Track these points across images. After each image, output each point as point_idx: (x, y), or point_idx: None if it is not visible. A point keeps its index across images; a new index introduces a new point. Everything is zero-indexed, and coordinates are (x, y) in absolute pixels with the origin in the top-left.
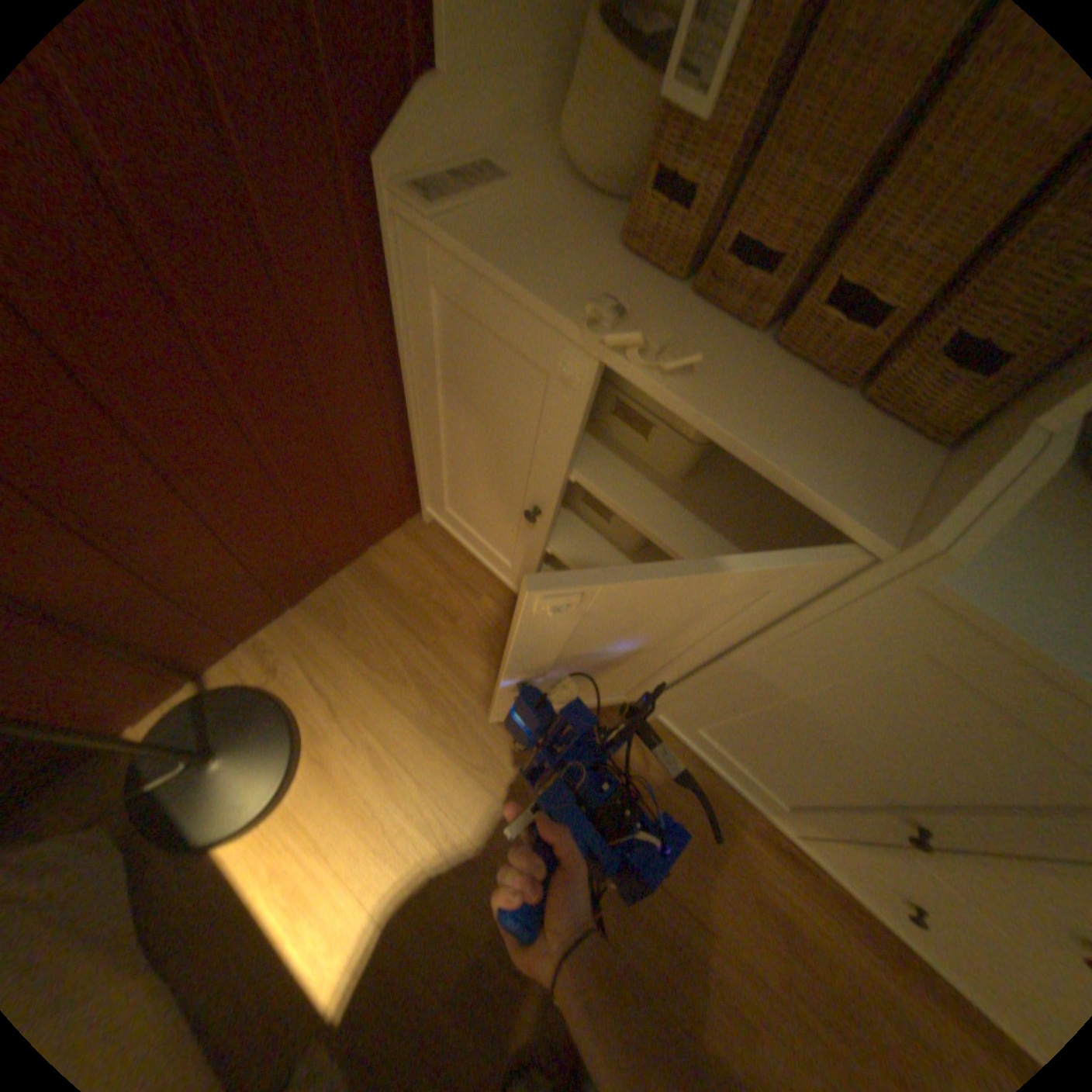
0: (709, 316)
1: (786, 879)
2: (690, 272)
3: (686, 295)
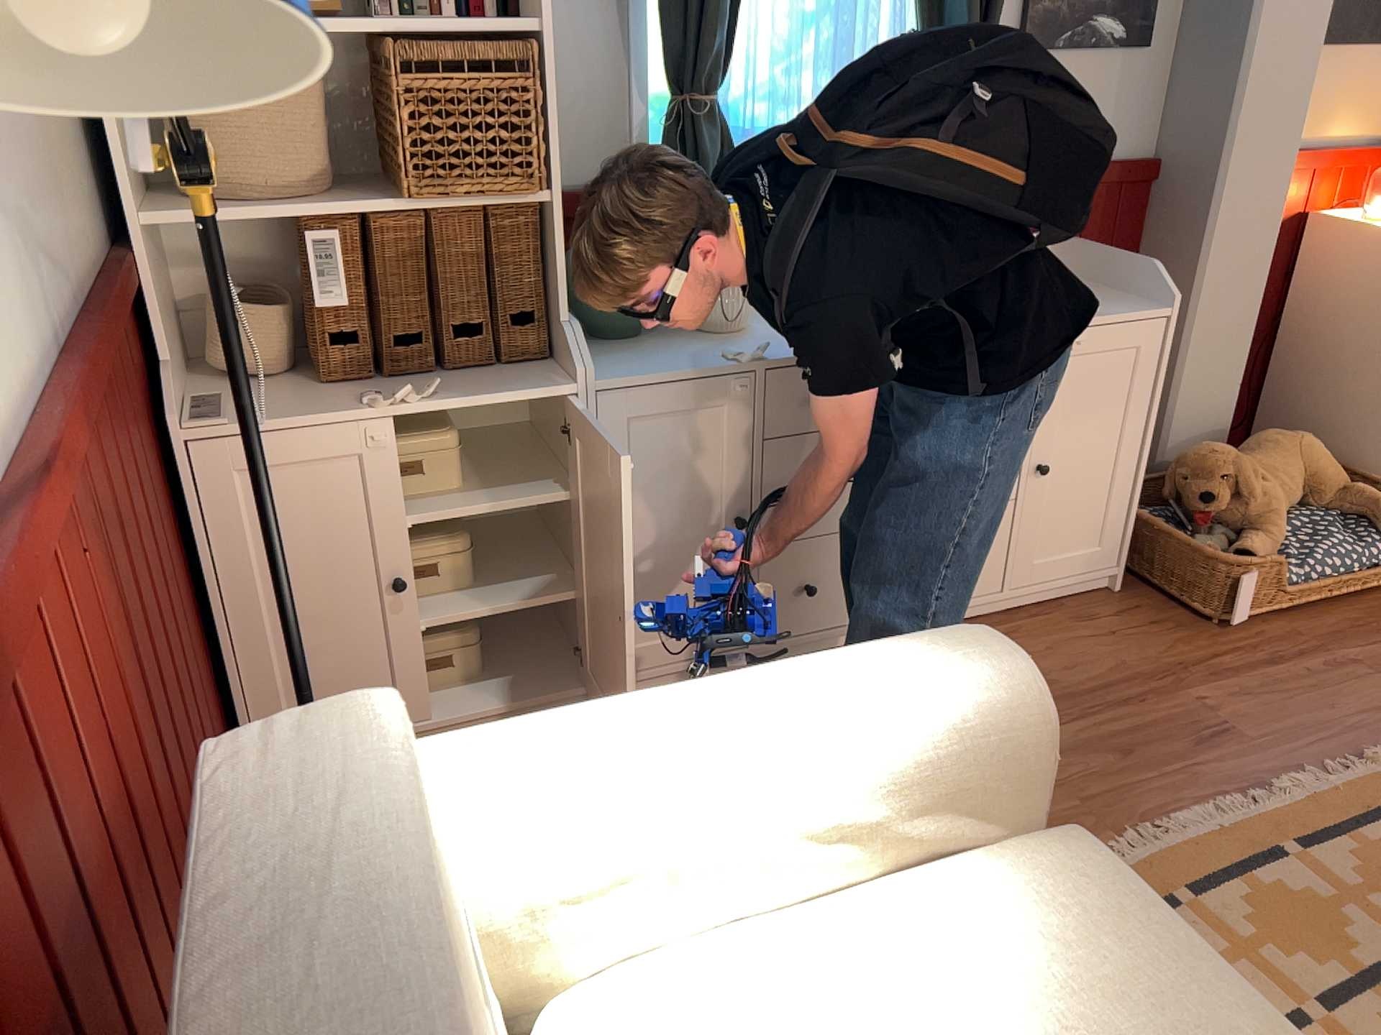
0: (405, 383)
1: None
2: (372, 376)
3: (383, 384)
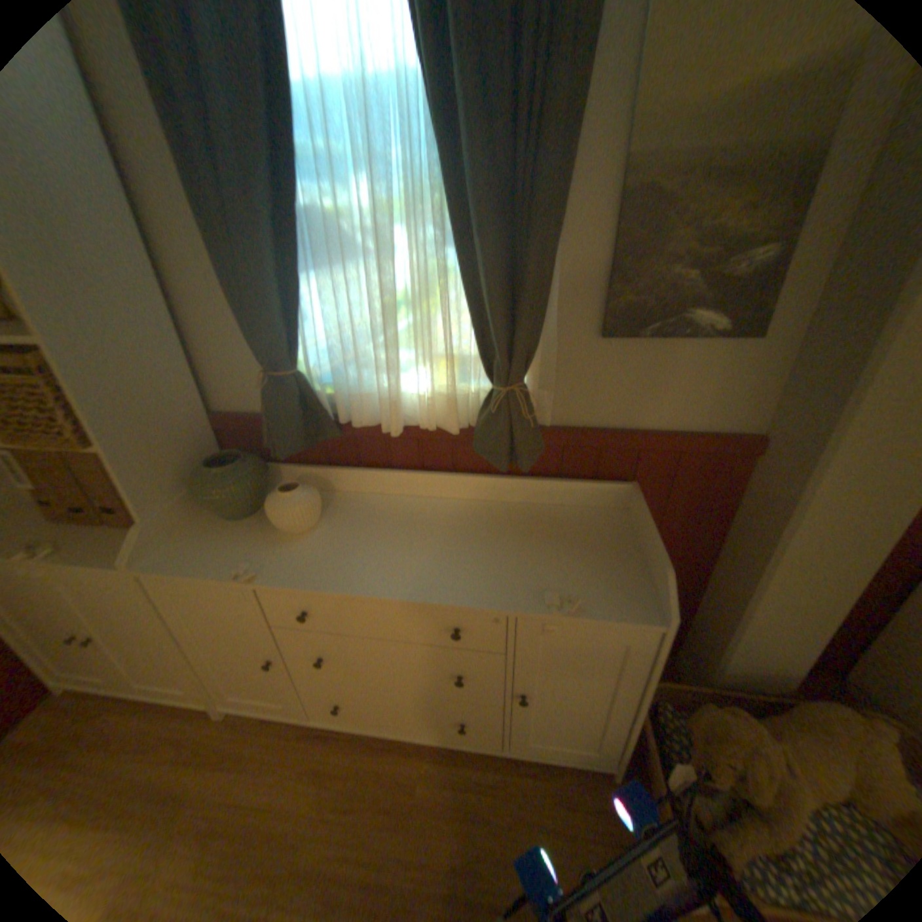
0: (75, 533)
1: (314, 752)
2: (71, 521)
3: (68, 530)
